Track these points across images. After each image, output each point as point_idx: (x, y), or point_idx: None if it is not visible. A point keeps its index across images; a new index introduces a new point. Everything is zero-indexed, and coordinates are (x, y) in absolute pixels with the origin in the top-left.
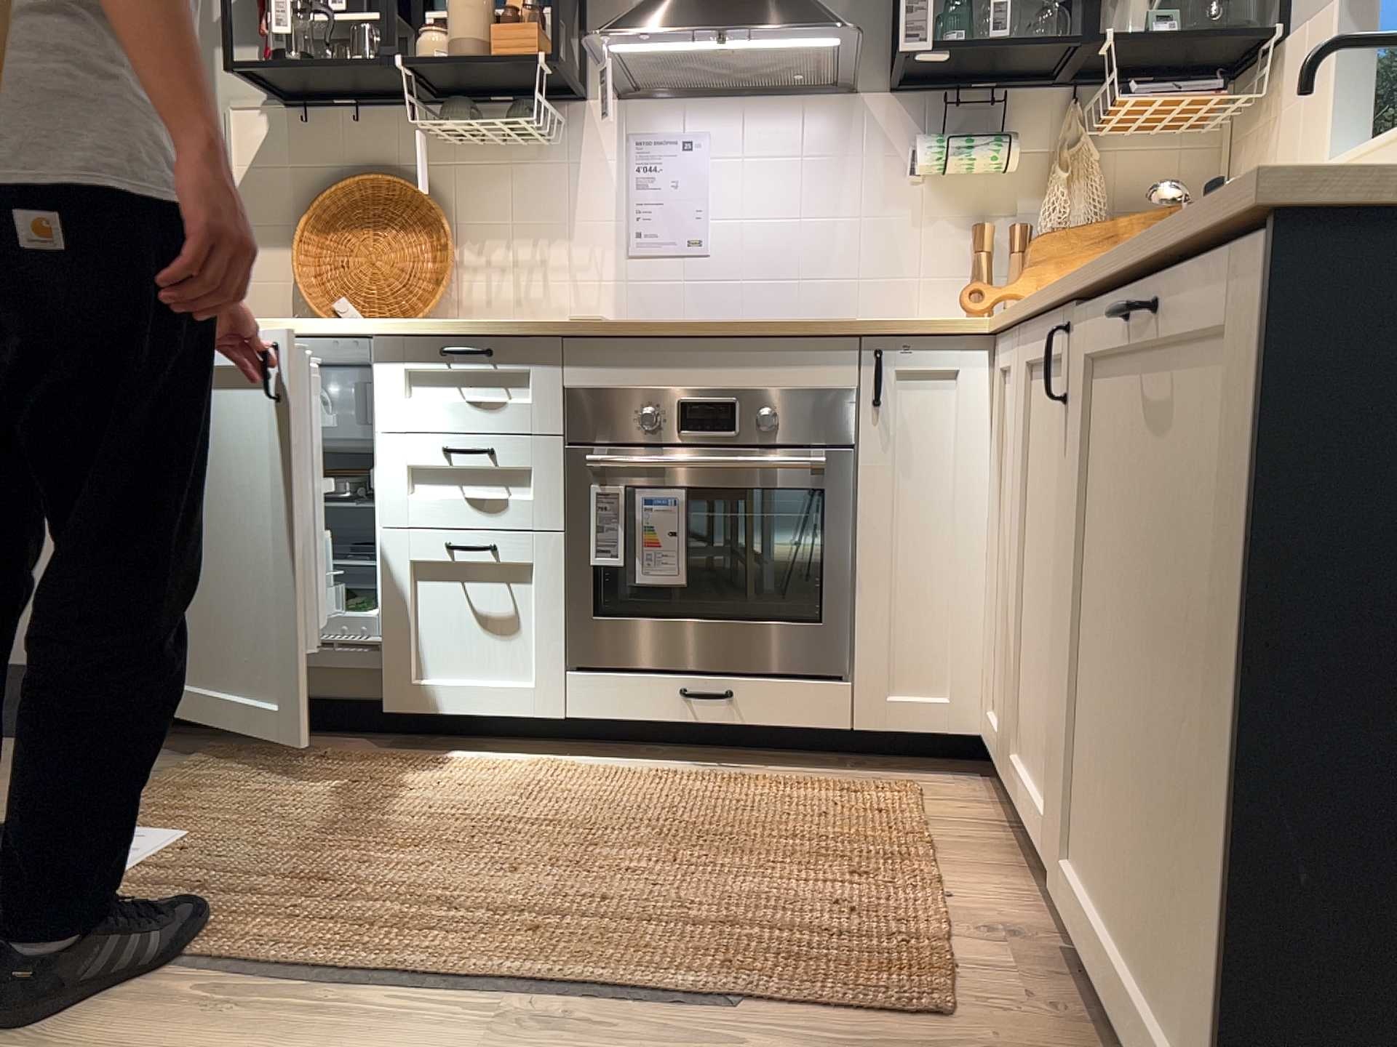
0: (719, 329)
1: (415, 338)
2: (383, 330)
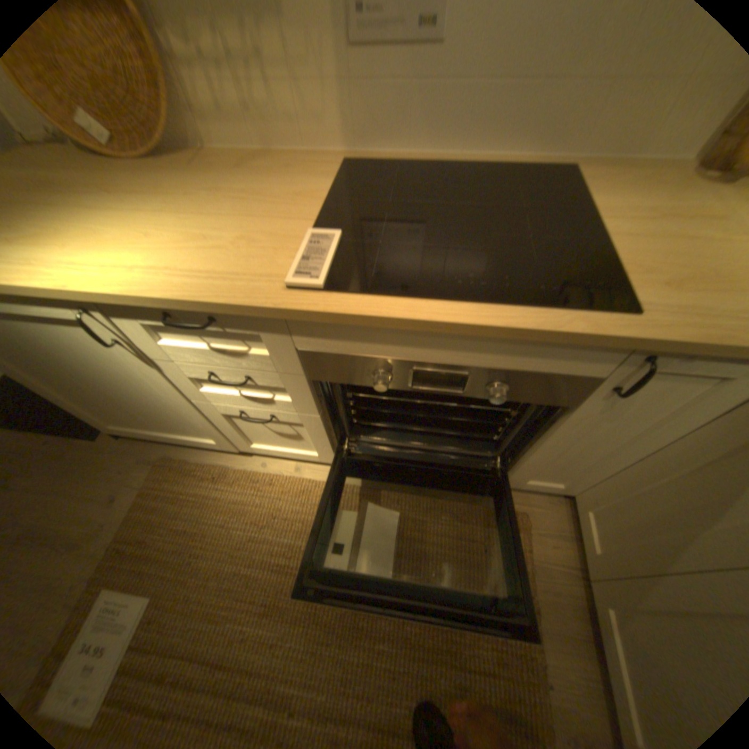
0: (464, 329)
1: (129, 301)
2: (90, 295)
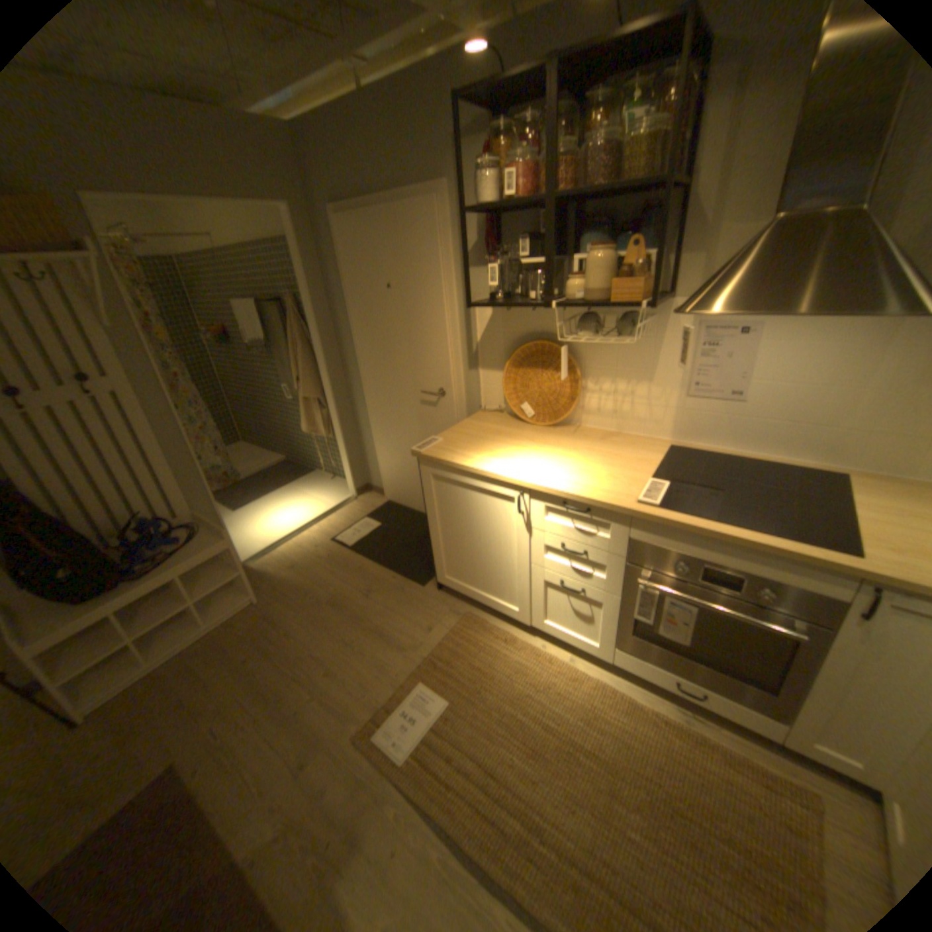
0: (740, 542)
1: (551, 493)
2: (535, 487)
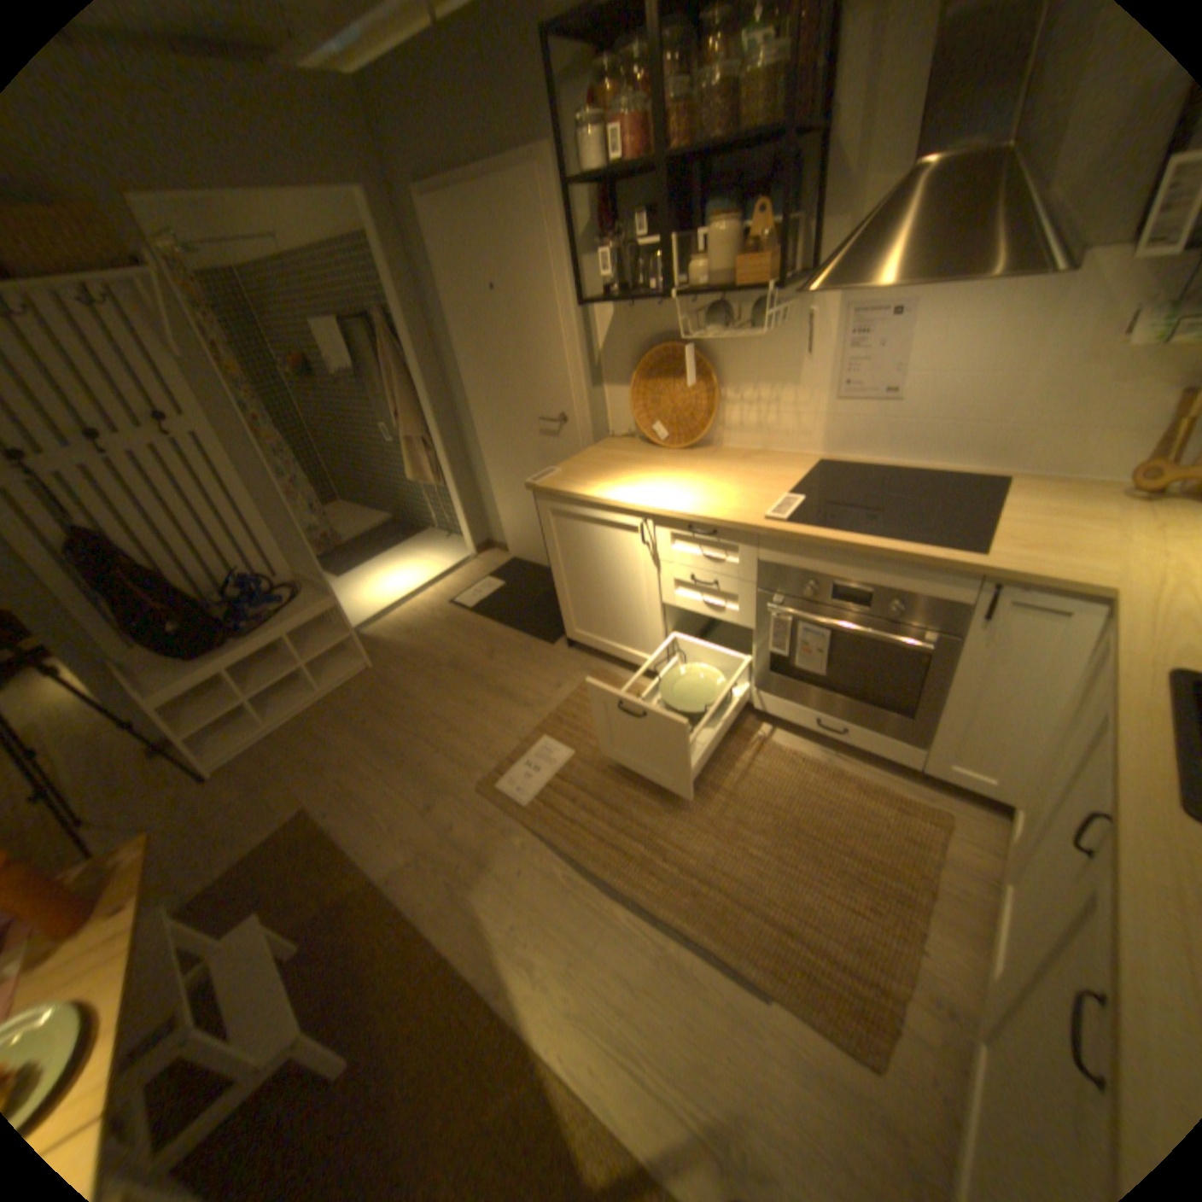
0: (864, 549)
1: (674, 517)
2: (656, 511)
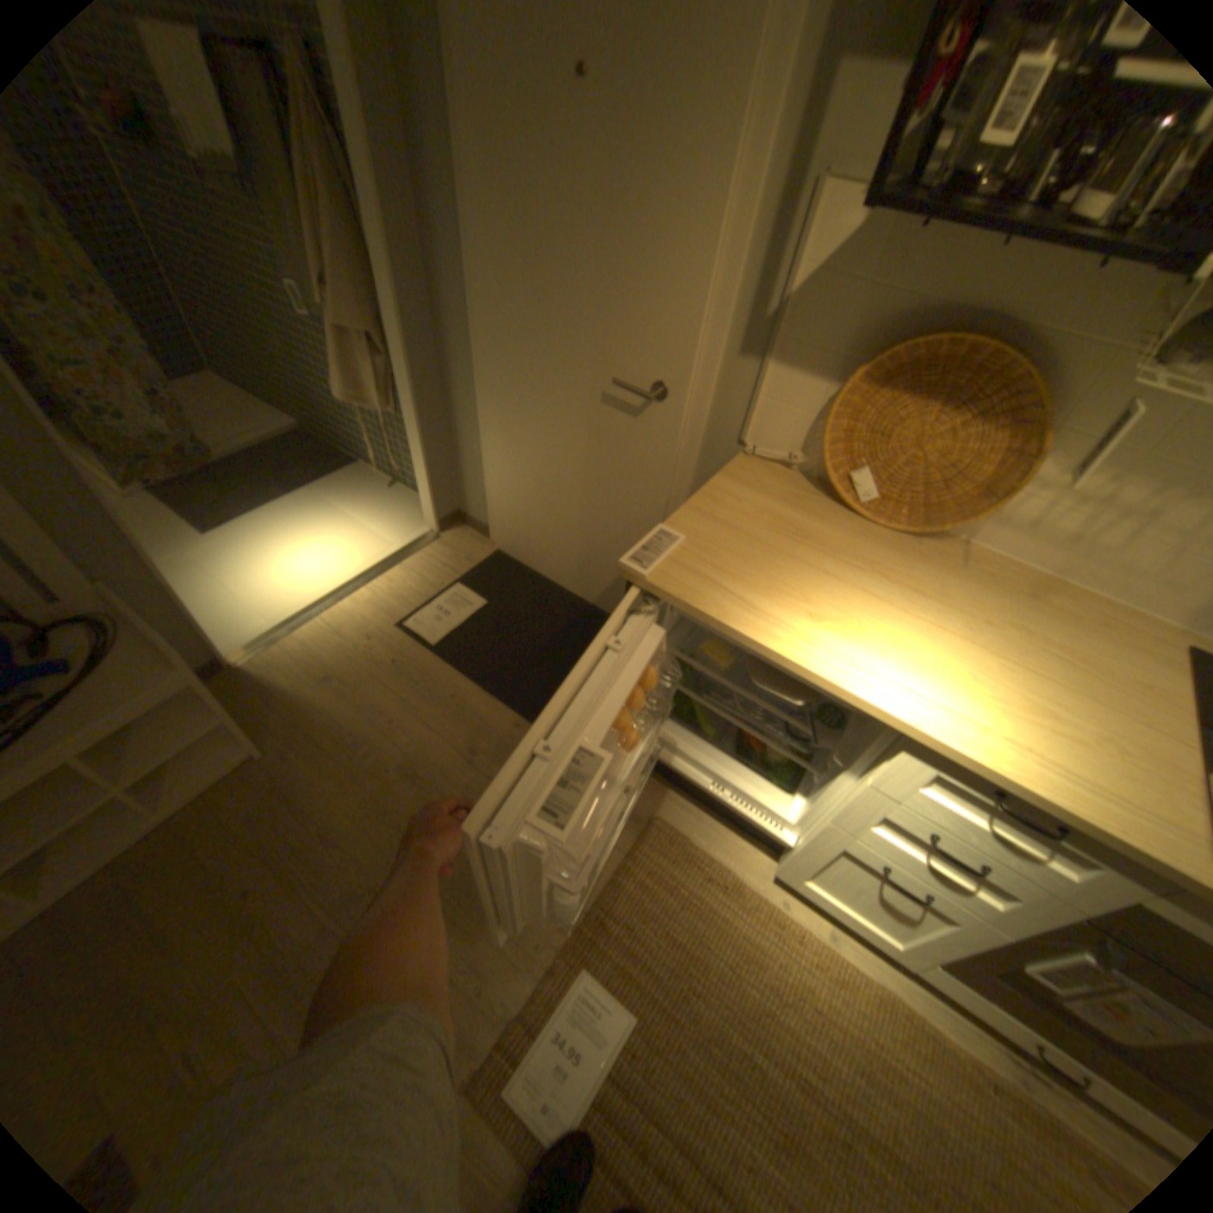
0: None
1: (979, 770)
2: (943, 748)
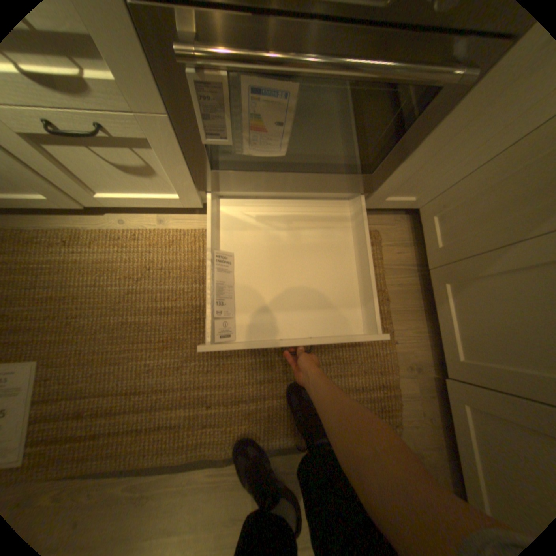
0: None
1: None
2: None
